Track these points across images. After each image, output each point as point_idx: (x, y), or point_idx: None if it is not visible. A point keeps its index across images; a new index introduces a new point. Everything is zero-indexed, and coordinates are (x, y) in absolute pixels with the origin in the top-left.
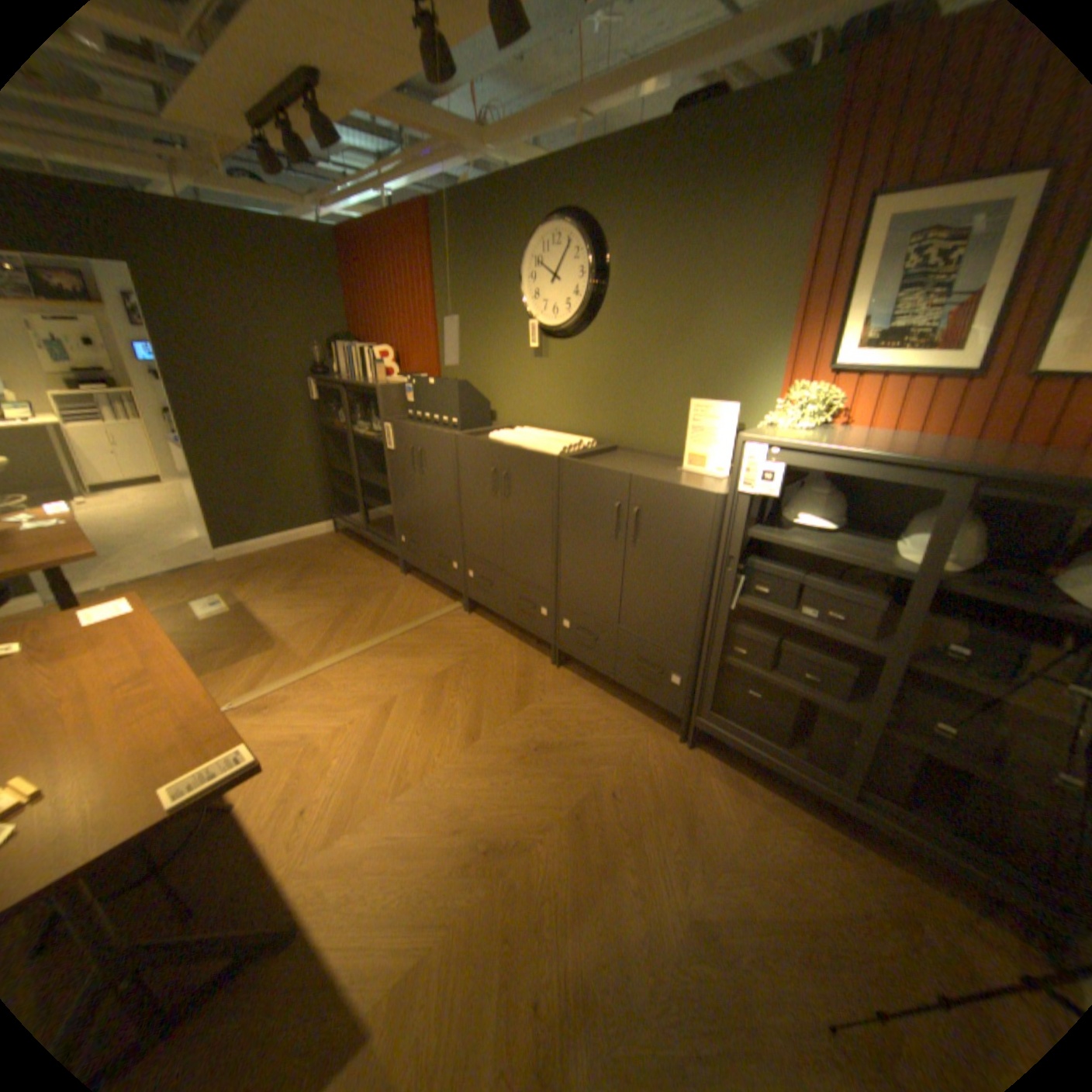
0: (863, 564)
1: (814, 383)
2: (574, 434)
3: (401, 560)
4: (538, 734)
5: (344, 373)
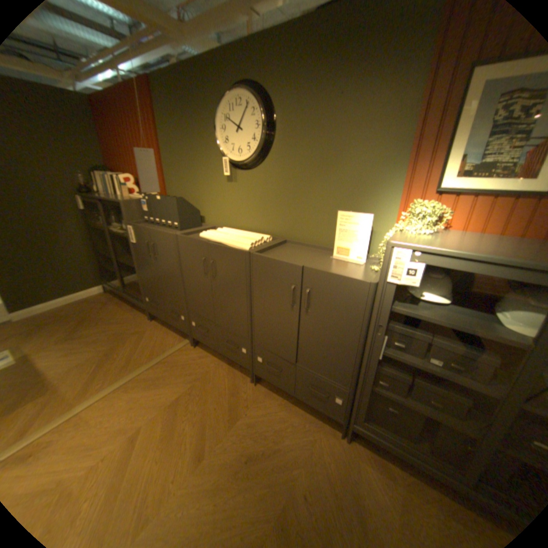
0: (483, 335)
1: (424, 200)
2: (256, 231)
3: (146, 312)
4: (246, 447)
5: (100, 191)
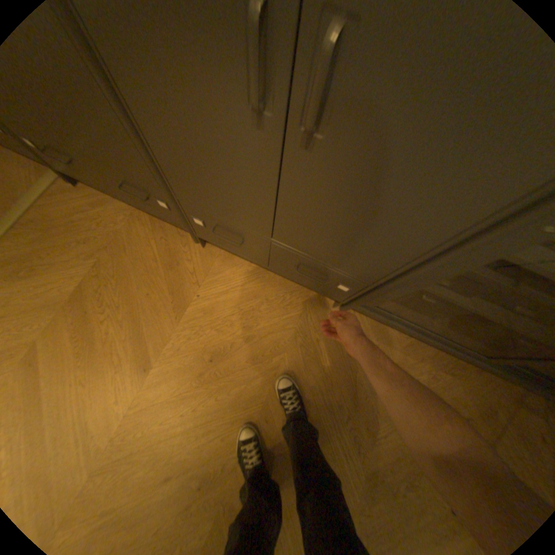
0: None
1: None
2: None
3: None
4: (207, 340)
5: None
